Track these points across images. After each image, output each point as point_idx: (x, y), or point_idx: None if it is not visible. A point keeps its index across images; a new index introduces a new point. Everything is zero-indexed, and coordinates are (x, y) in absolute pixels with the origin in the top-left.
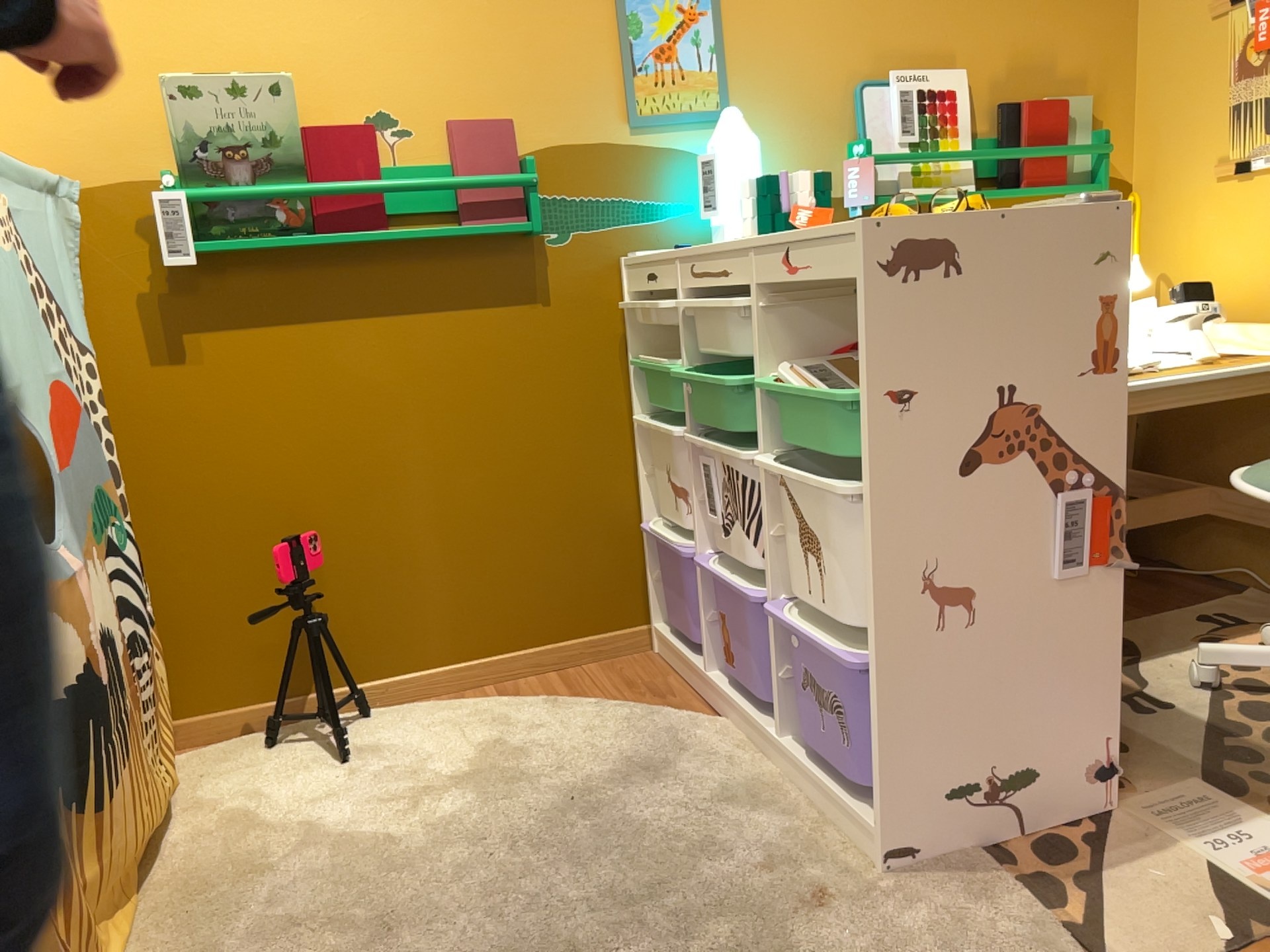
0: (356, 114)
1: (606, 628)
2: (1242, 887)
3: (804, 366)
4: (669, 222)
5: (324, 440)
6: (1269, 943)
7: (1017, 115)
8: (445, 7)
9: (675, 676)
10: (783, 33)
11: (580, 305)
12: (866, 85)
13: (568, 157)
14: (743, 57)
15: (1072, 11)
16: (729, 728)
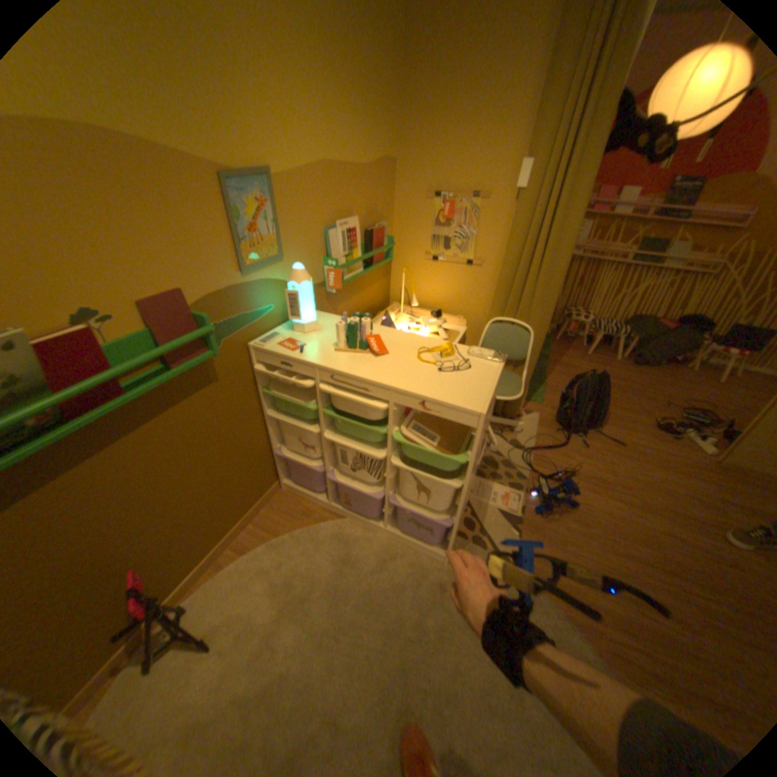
0: (60, 315)
1: (264, 493)
2: (505, 510)
3: (407, 423)
4: (265, 317)
5: (110, 520)
6: (521, 526)
7: (372, 235)
8: (112, 214)
9: (305, 501)
10: (299, 206)
11: (233, 375)
12: (329, 229)
13: (214, 300)
14: (285, 222)
15: (381, 184)
16: (352, 522)
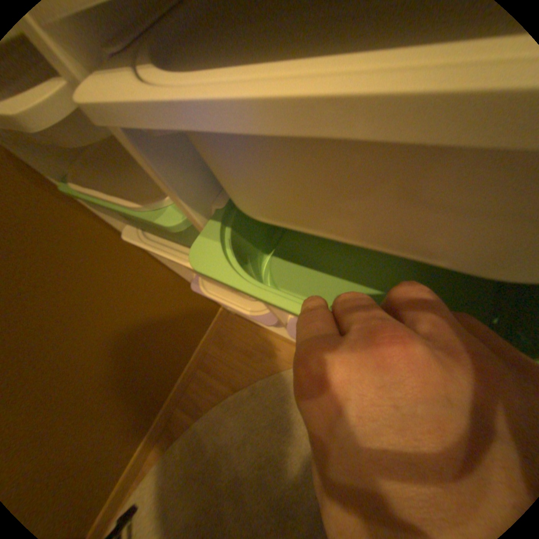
0: None
1: (206, 330)
2: None
3: None
4: None
5: None
6: None
7: None
8: None
9: (264, 331)
10: None
11: None
12: None
13: None
14: None
15: None
16: None
